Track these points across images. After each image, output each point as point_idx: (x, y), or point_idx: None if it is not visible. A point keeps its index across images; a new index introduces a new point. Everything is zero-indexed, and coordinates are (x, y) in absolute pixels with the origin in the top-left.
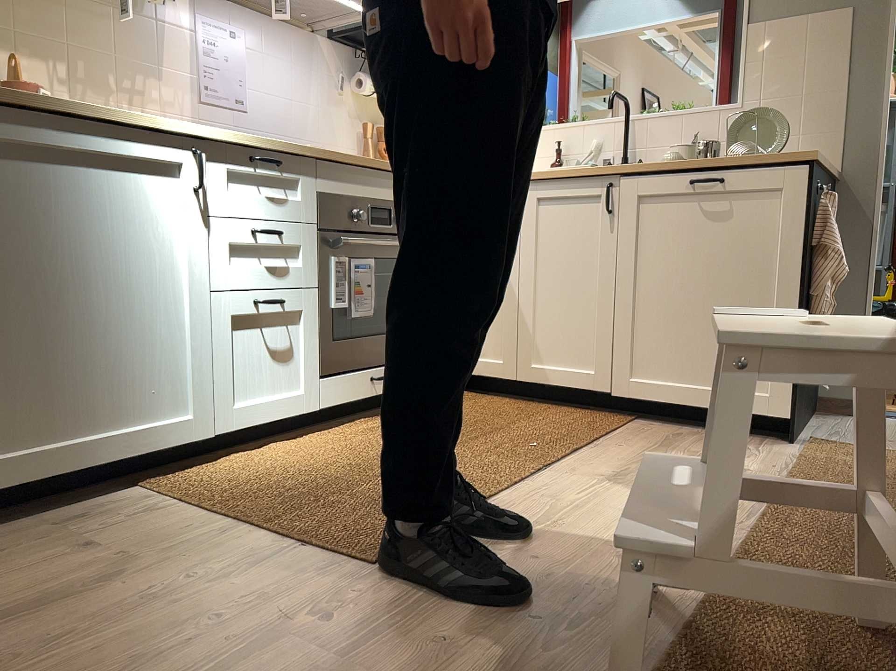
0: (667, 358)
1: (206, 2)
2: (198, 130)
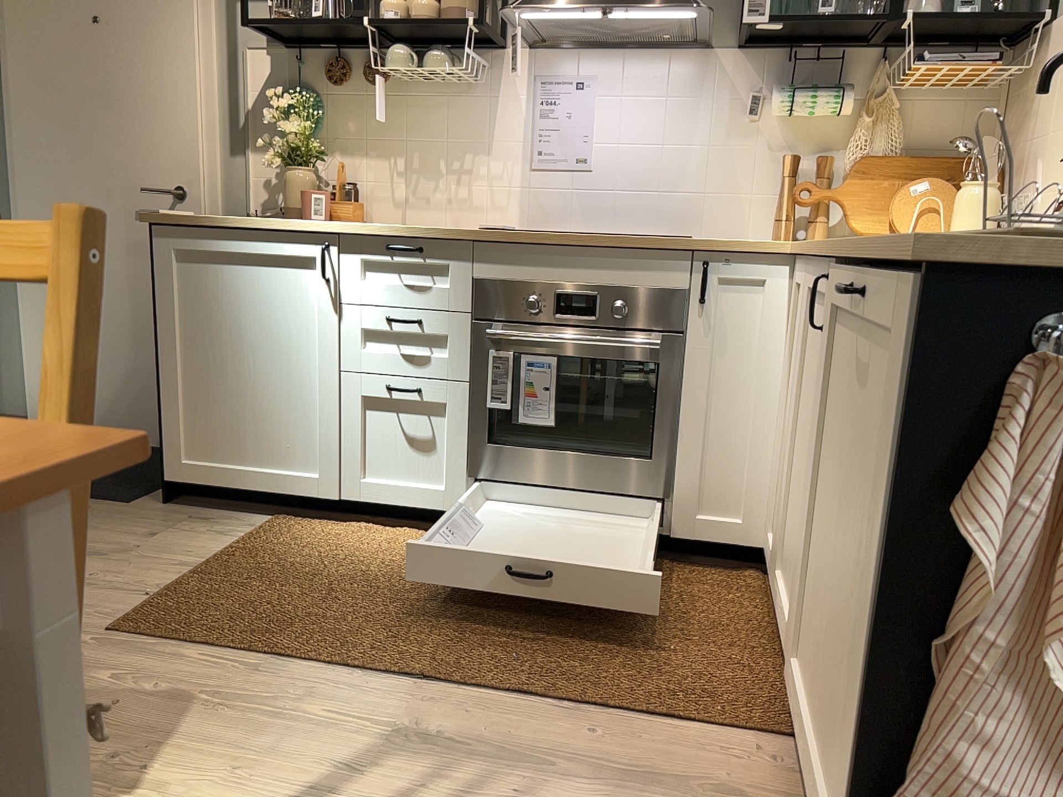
0: (812, 653)
1: (545, 61)
2: (346, 225)
